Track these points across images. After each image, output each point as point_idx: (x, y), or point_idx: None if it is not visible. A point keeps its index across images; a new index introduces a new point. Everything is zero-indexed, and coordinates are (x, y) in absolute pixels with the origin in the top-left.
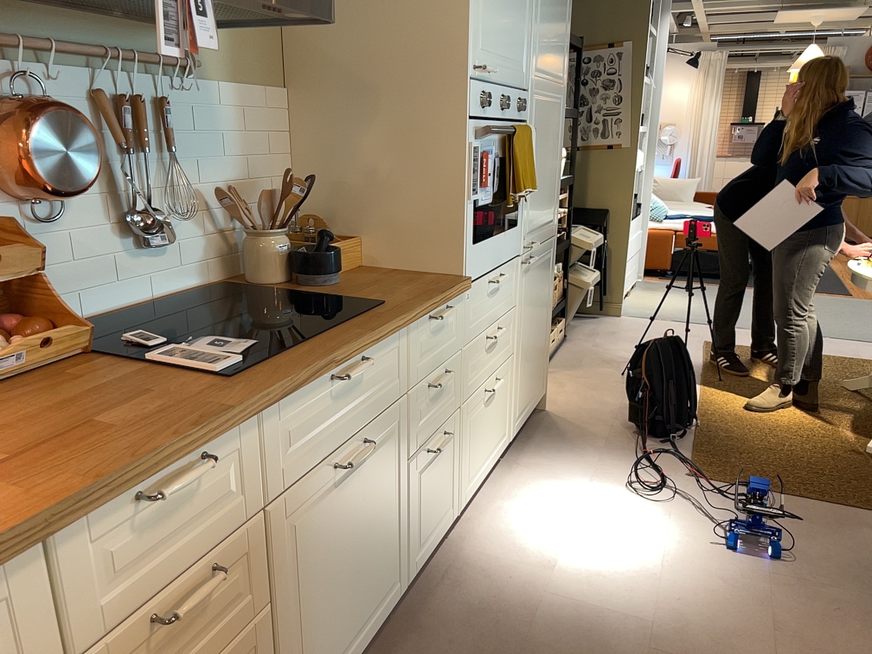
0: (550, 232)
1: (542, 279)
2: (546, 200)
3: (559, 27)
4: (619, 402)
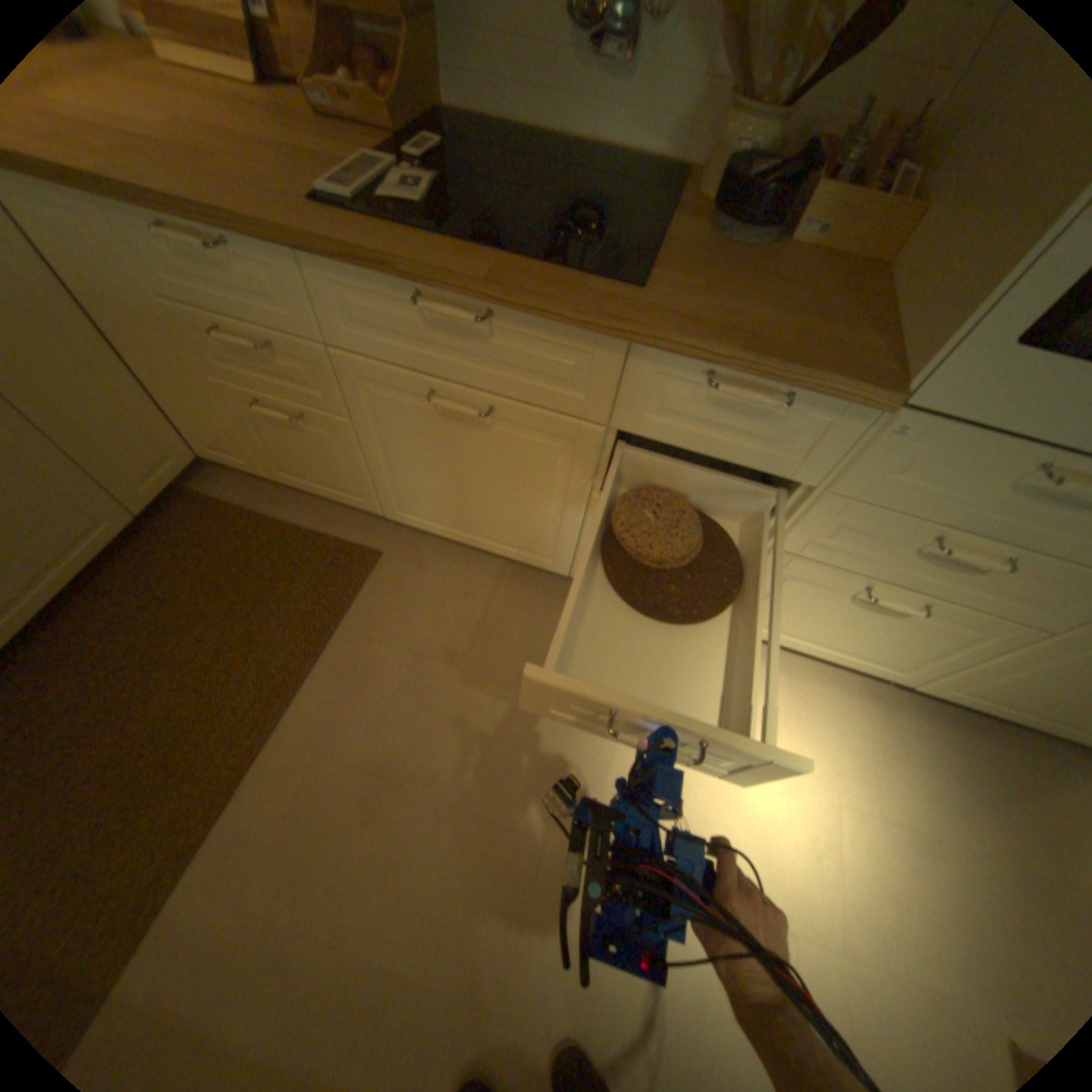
0: None
1: None
2: None
3: None
4: None
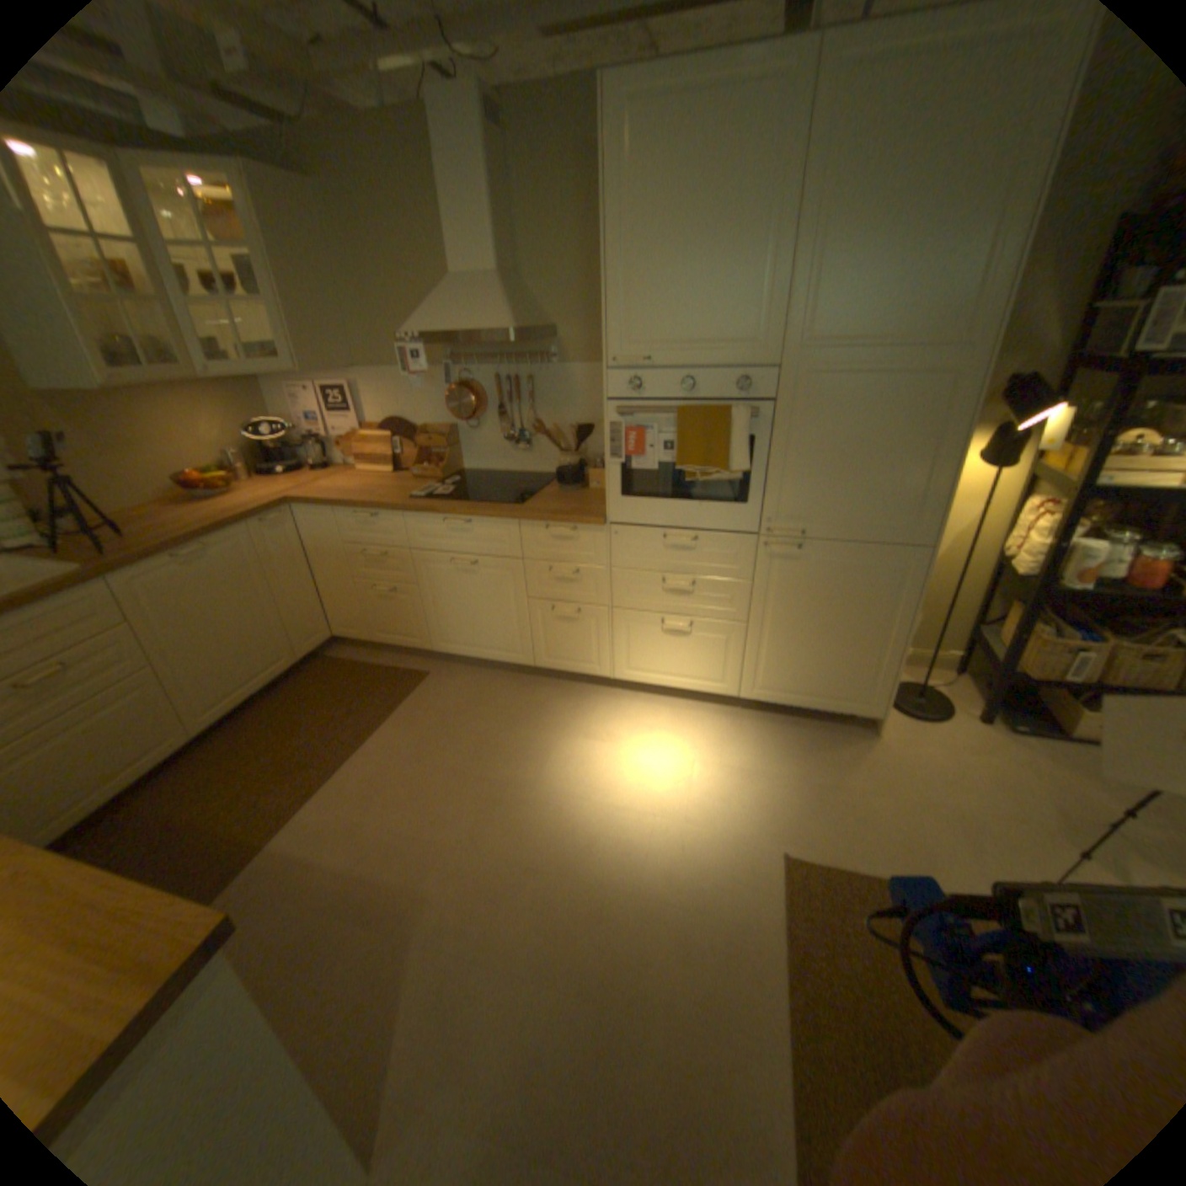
0: (898, 536)
1: (856, 583)
2: (876, 494)
3: (946, 255)
4: (976, 814)
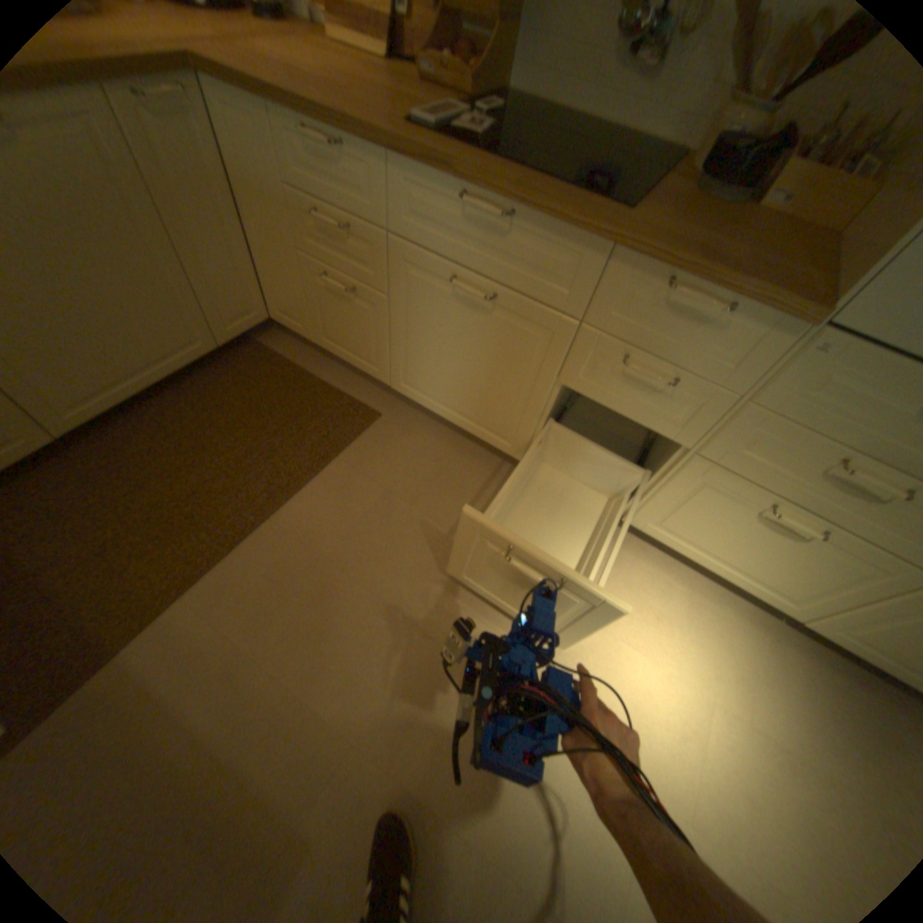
0: None
1: None
2: None
3: None
4: None
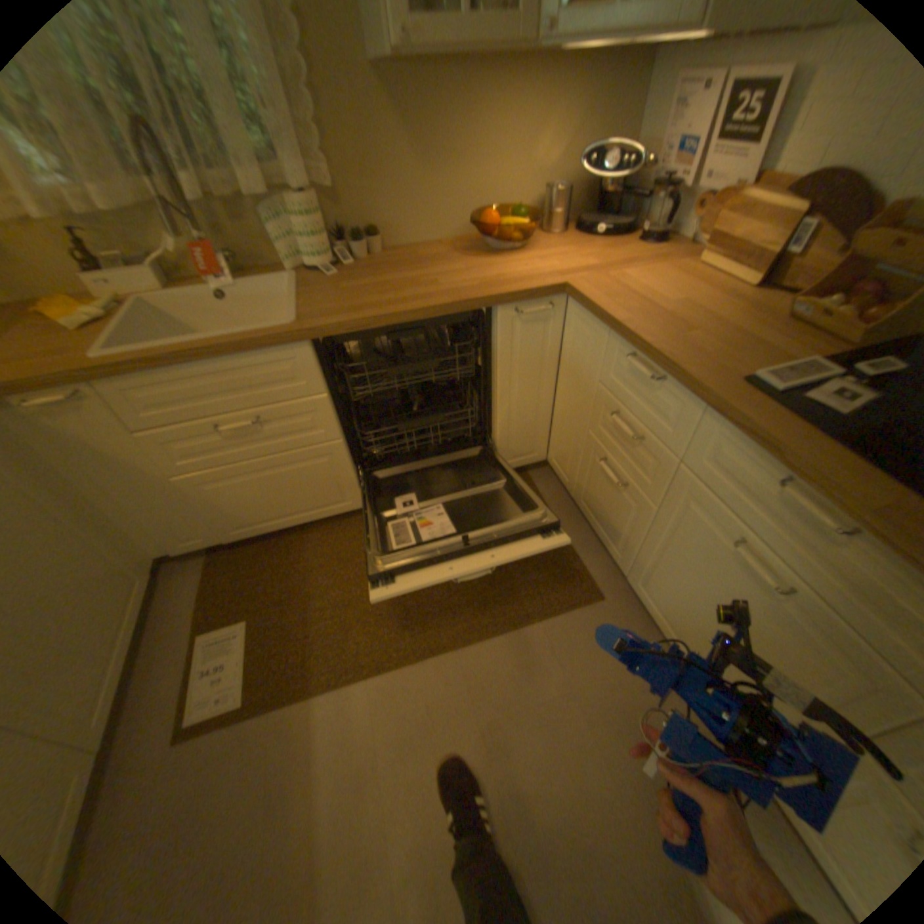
0: None
1: None
2: None
3: None
4: None
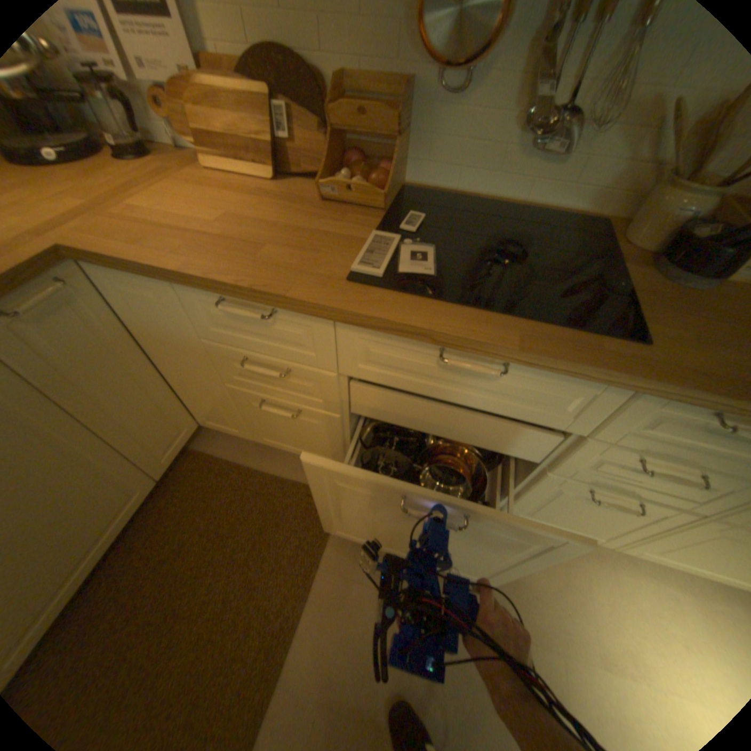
0: None
1: None
2: None
3: None
4: None
